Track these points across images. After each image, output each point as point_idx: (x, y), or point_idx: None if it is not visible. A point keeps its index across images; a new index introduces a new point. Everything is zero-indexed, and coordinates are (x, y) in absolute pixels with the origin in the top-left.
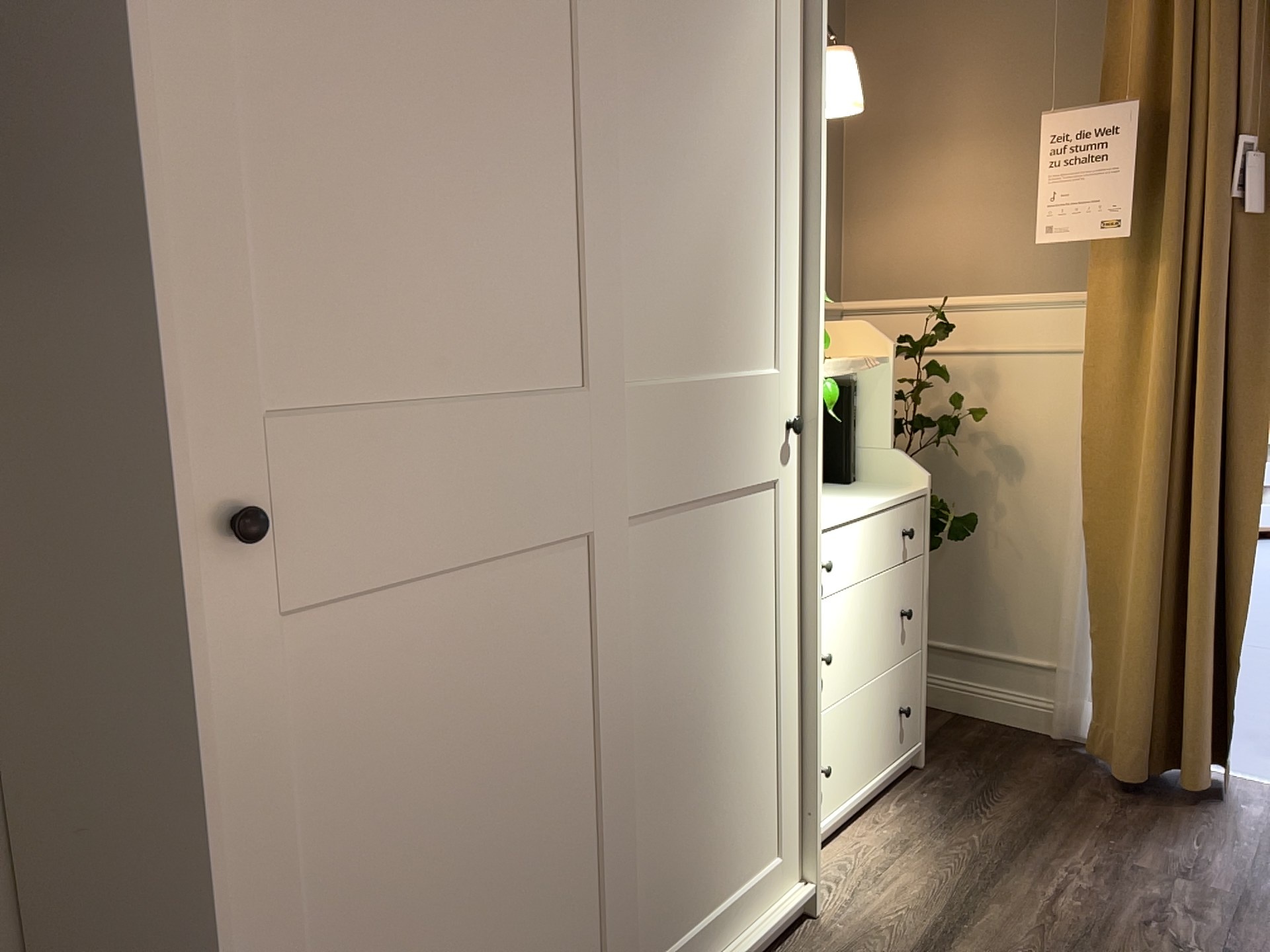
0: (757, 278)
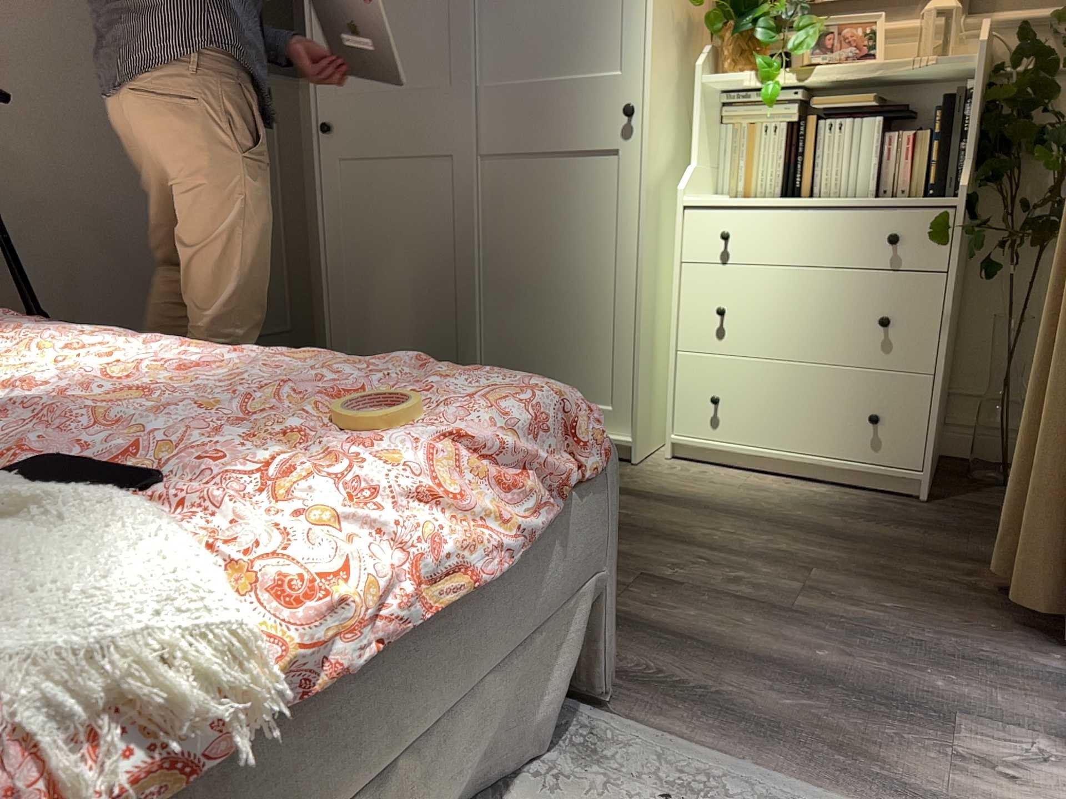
0: (599, 12)
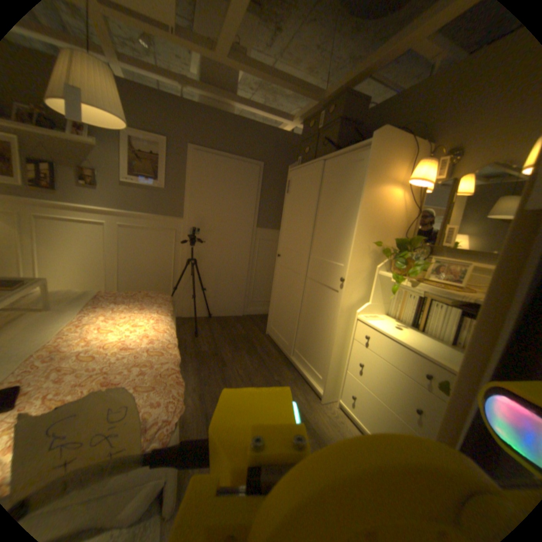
0: (342, 242)
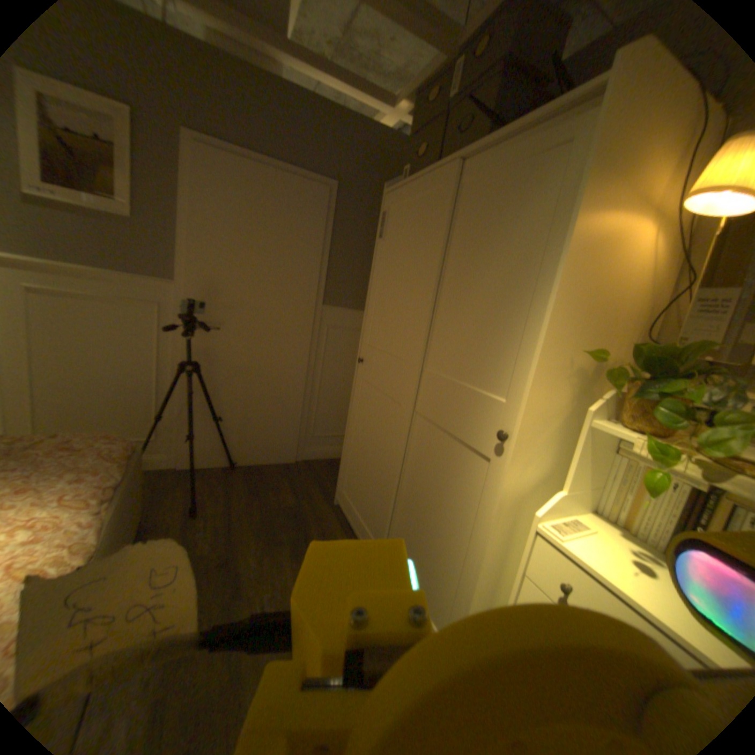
0: (502, 348)
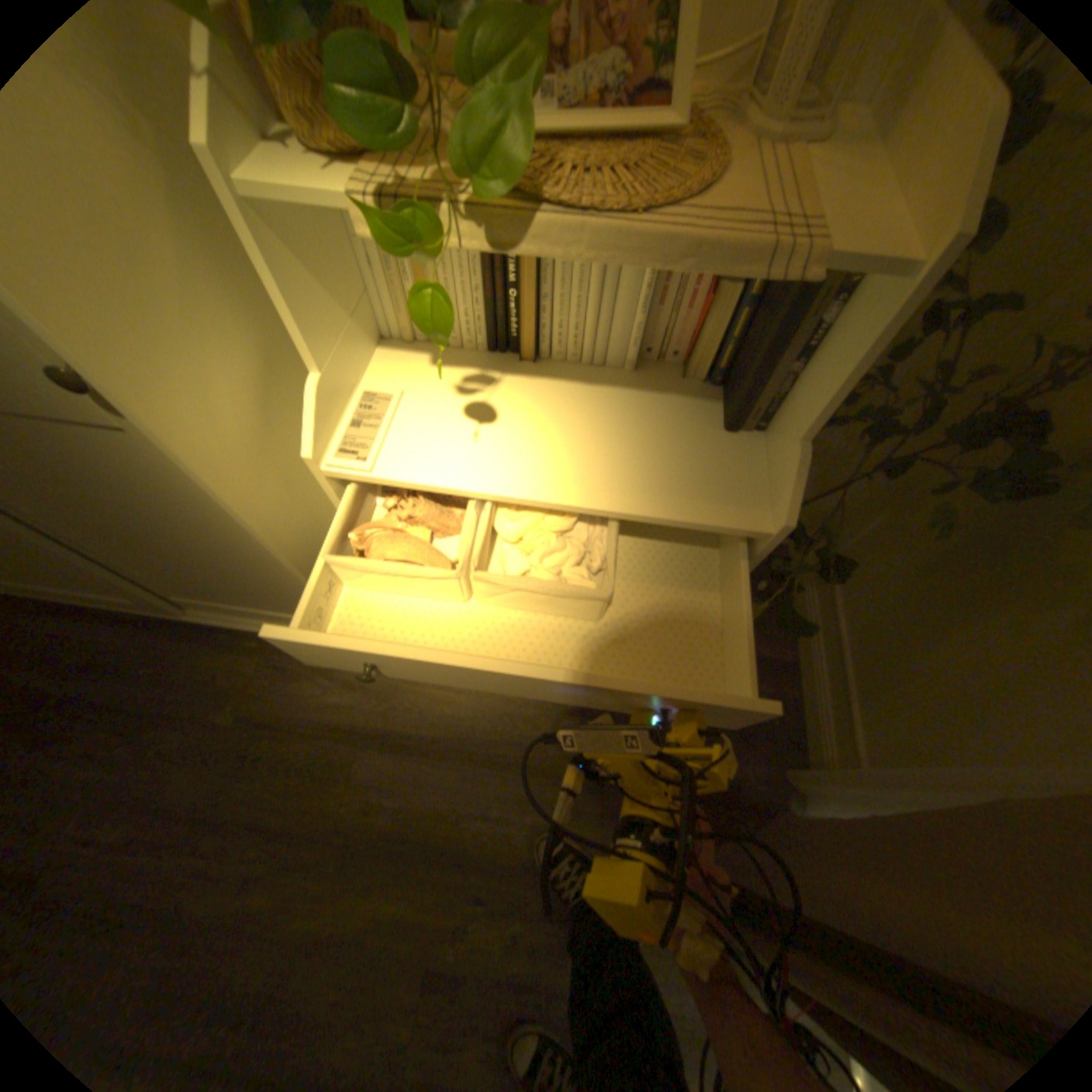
0: None
